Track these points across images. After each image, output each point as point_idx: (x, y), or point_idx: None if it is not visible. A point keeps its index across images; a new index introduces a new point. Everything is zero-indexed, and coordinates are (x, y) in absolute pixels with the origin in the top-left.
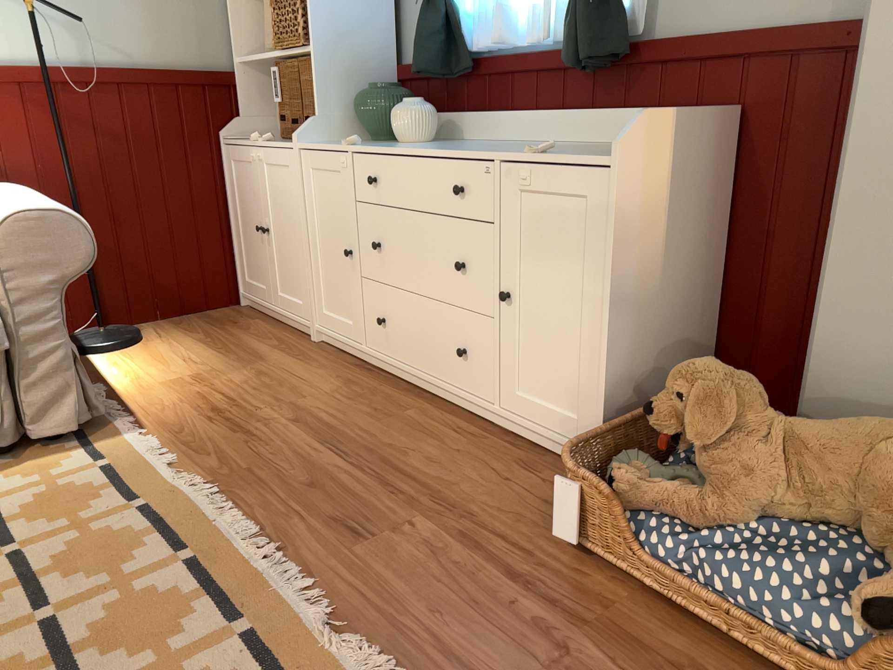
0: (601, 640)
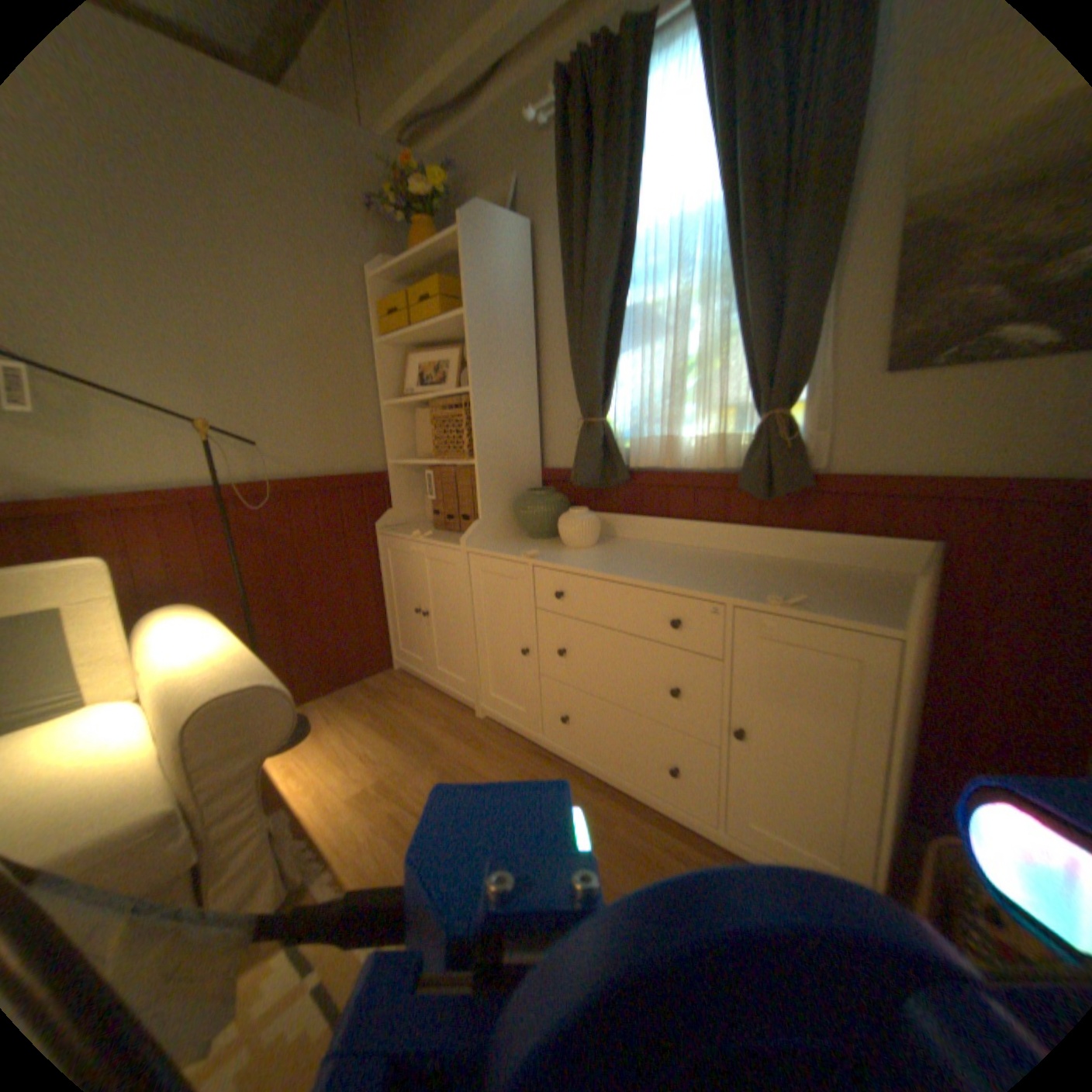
0: None
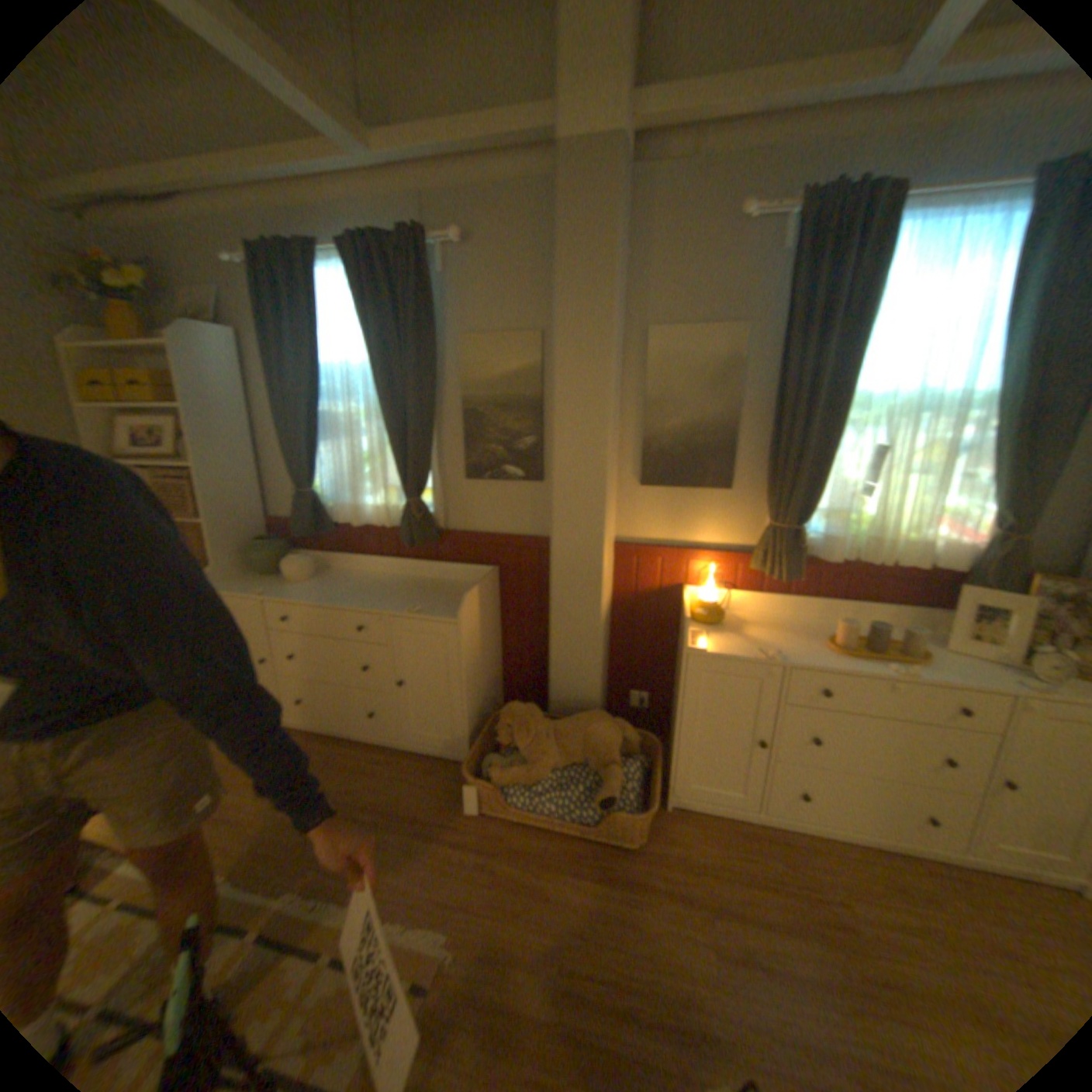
0: (505, 861)
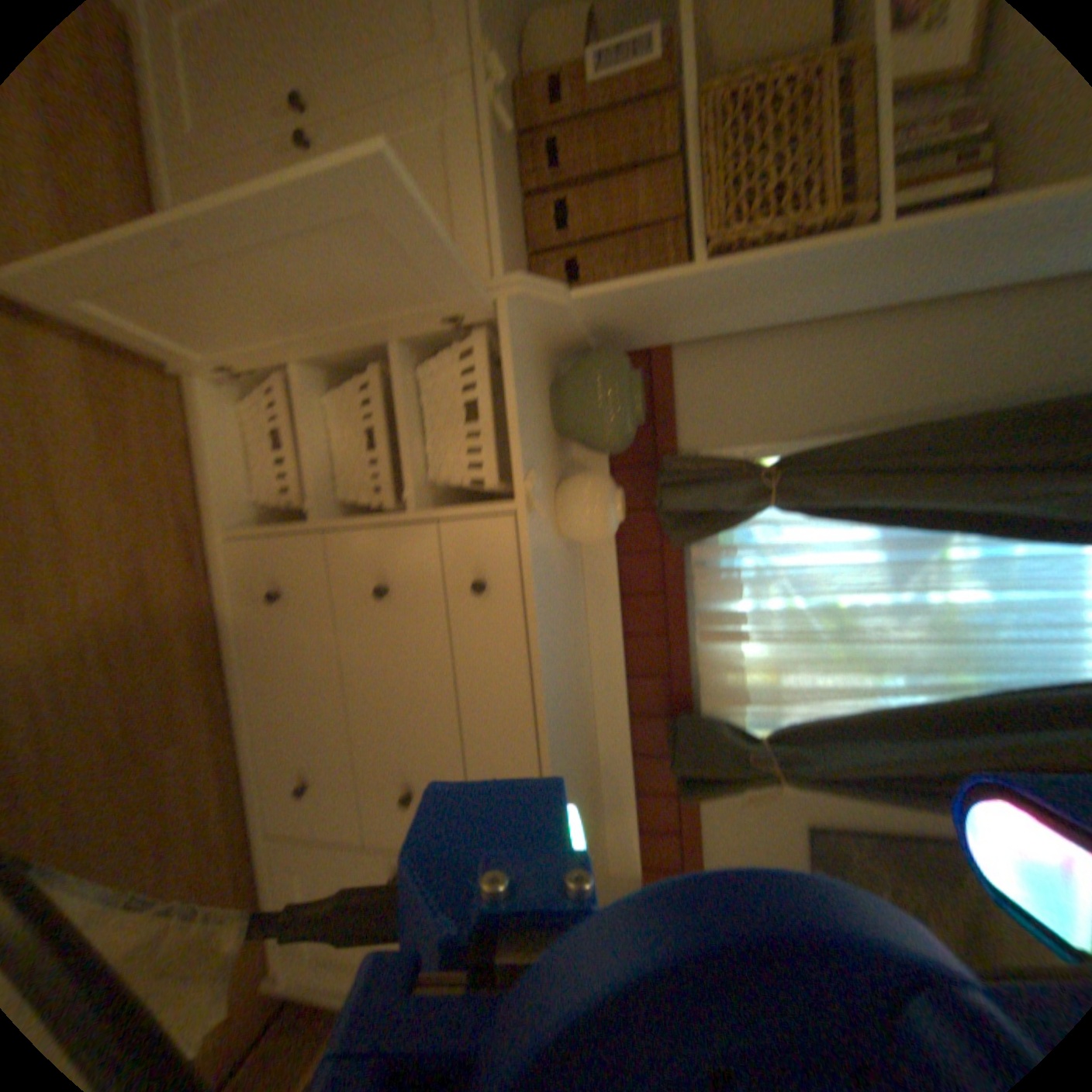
0: None
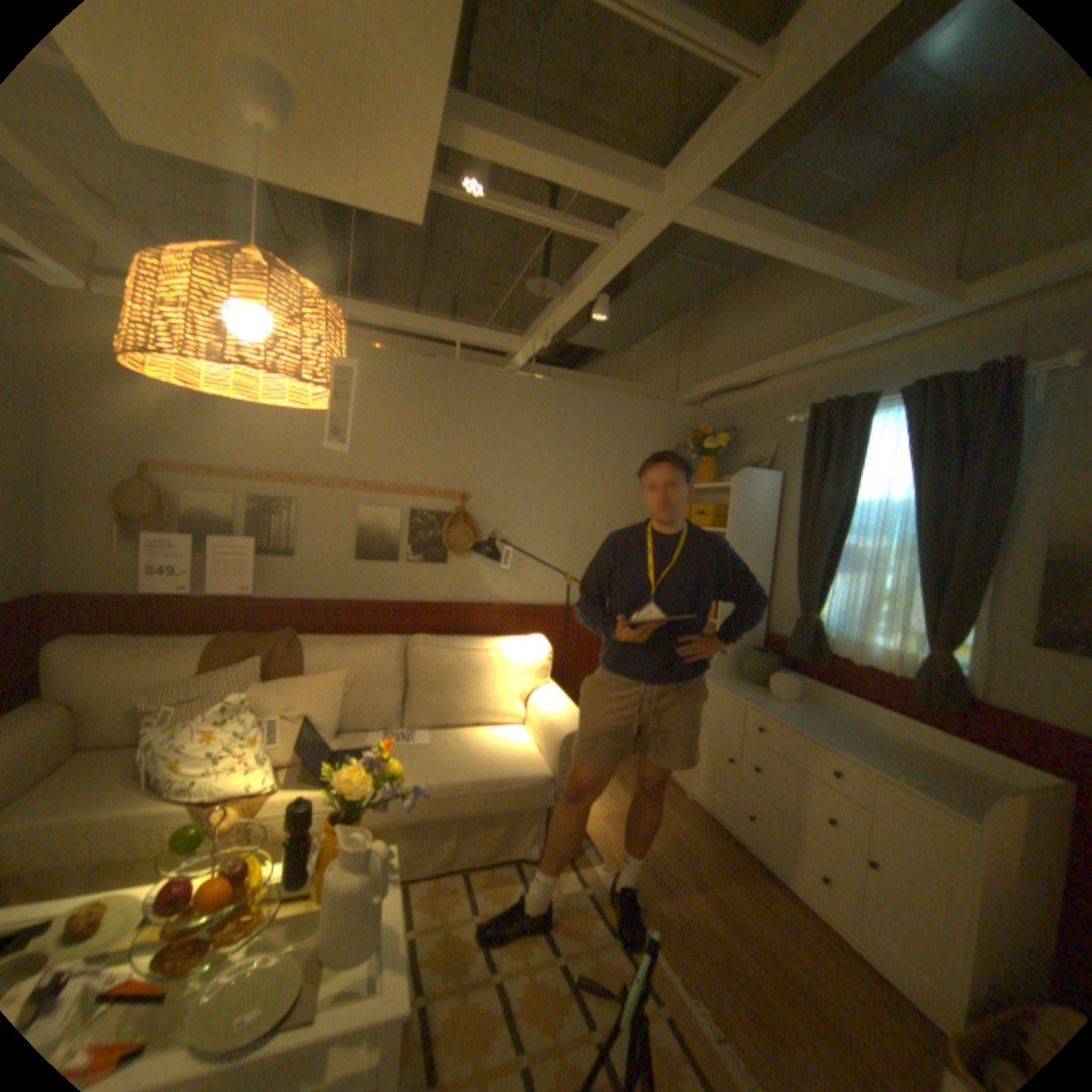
0: None
